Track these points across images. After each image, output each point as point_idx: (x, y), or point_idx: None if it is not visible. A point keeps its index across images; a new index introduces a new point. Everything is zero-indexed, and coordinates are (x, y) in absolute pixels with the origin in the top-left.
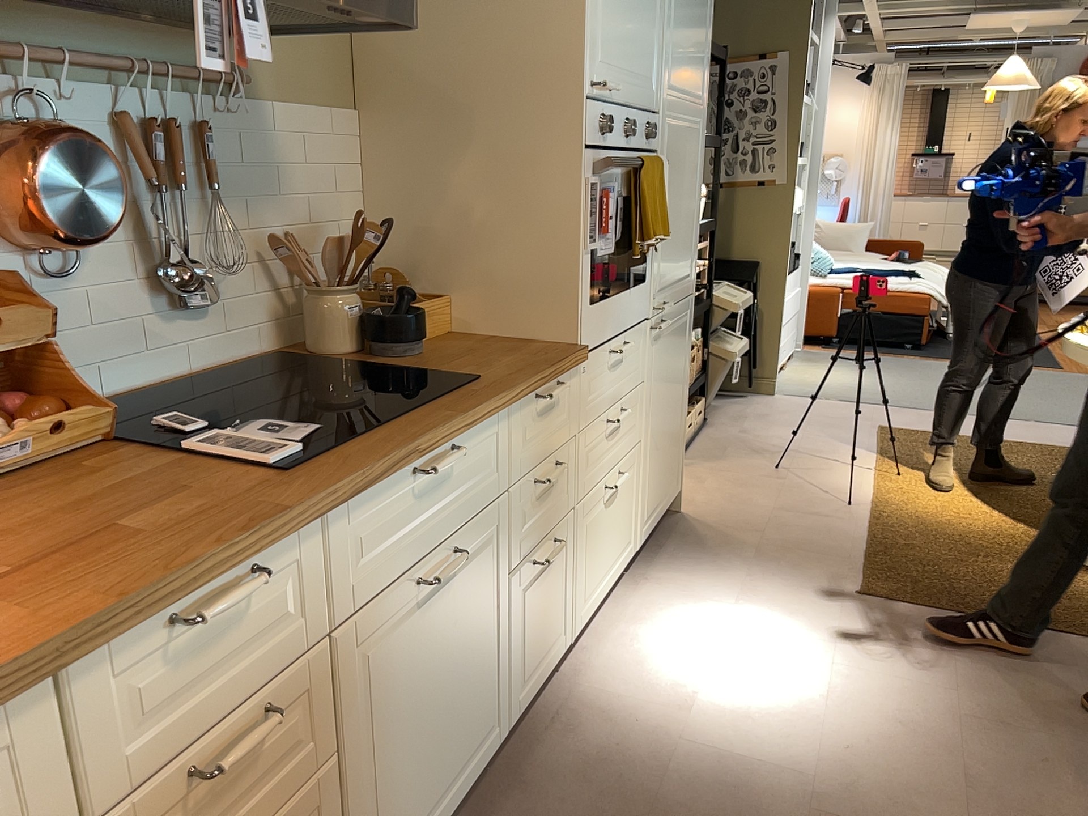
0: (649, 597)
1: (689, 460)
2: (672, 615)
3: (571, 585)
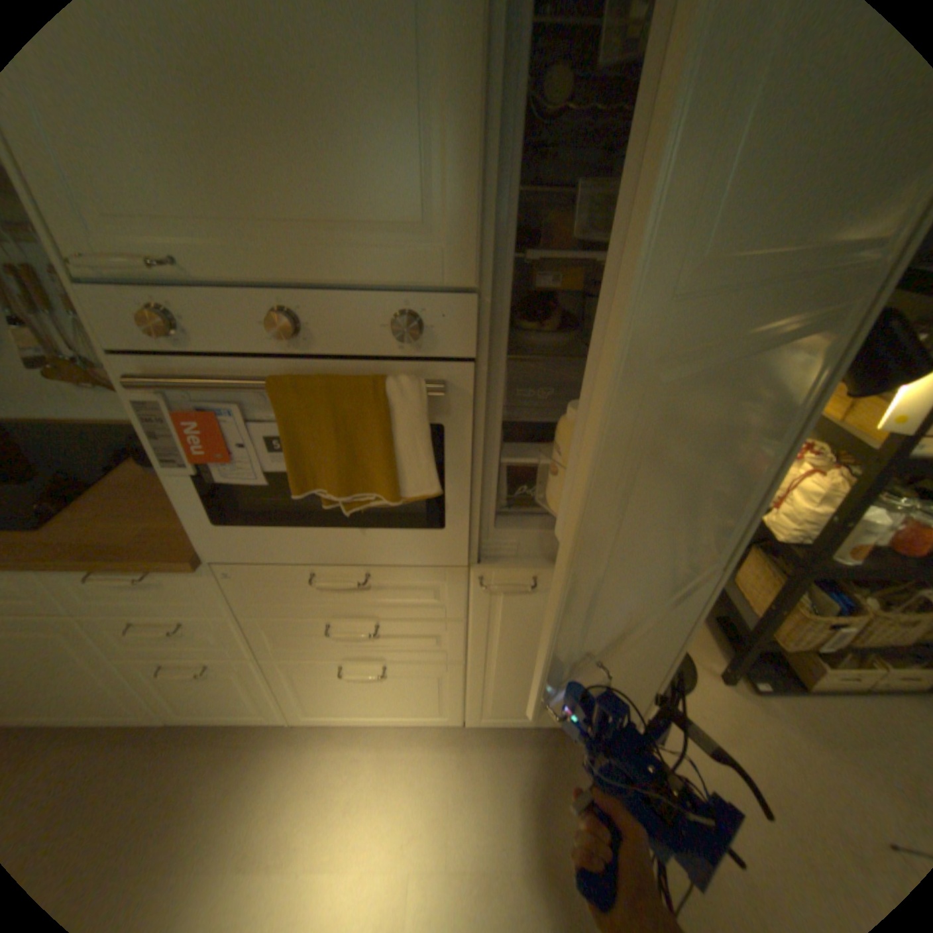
0: (426, 768)
1: (783, 710)
2: (401, 804)
3: (269, 699)
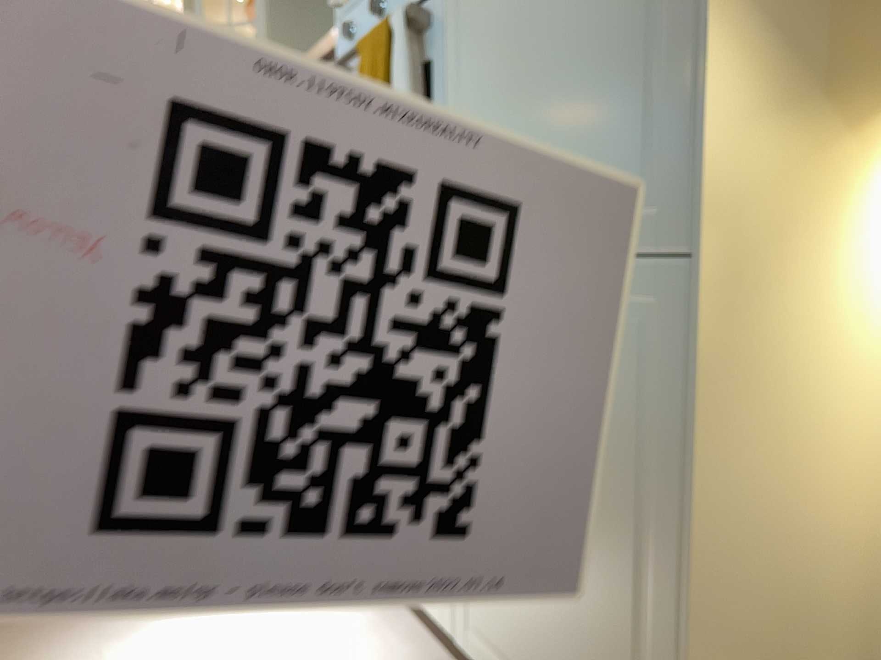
0: None
1: None
2: None
3: None
